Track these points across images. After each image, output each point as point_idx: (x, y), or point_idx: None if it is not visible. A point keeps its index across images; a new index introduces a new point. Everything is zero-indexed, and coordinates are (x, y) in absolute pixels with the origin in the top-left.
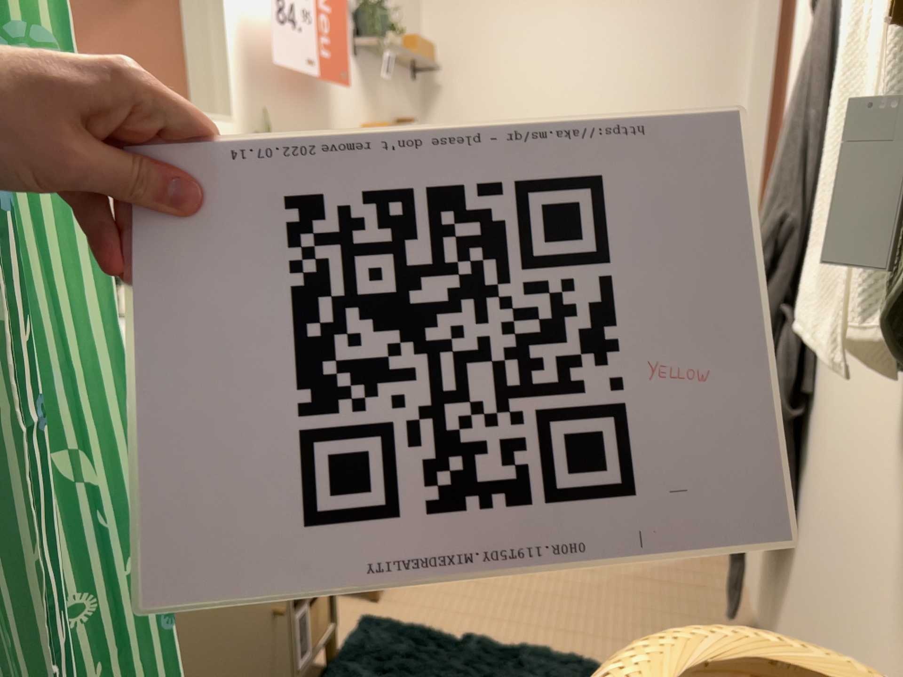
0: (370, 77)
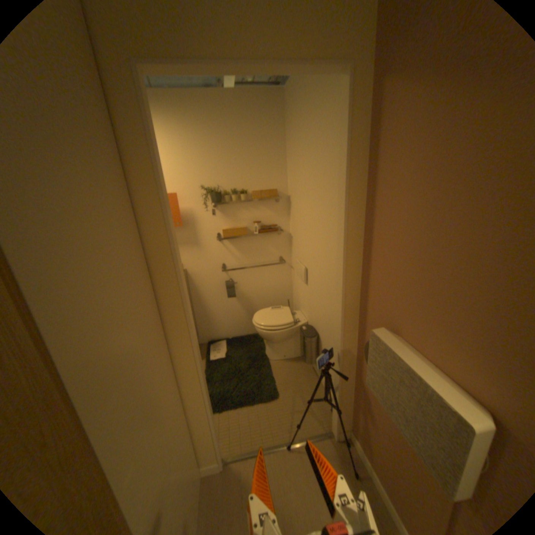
0: (227, 209)
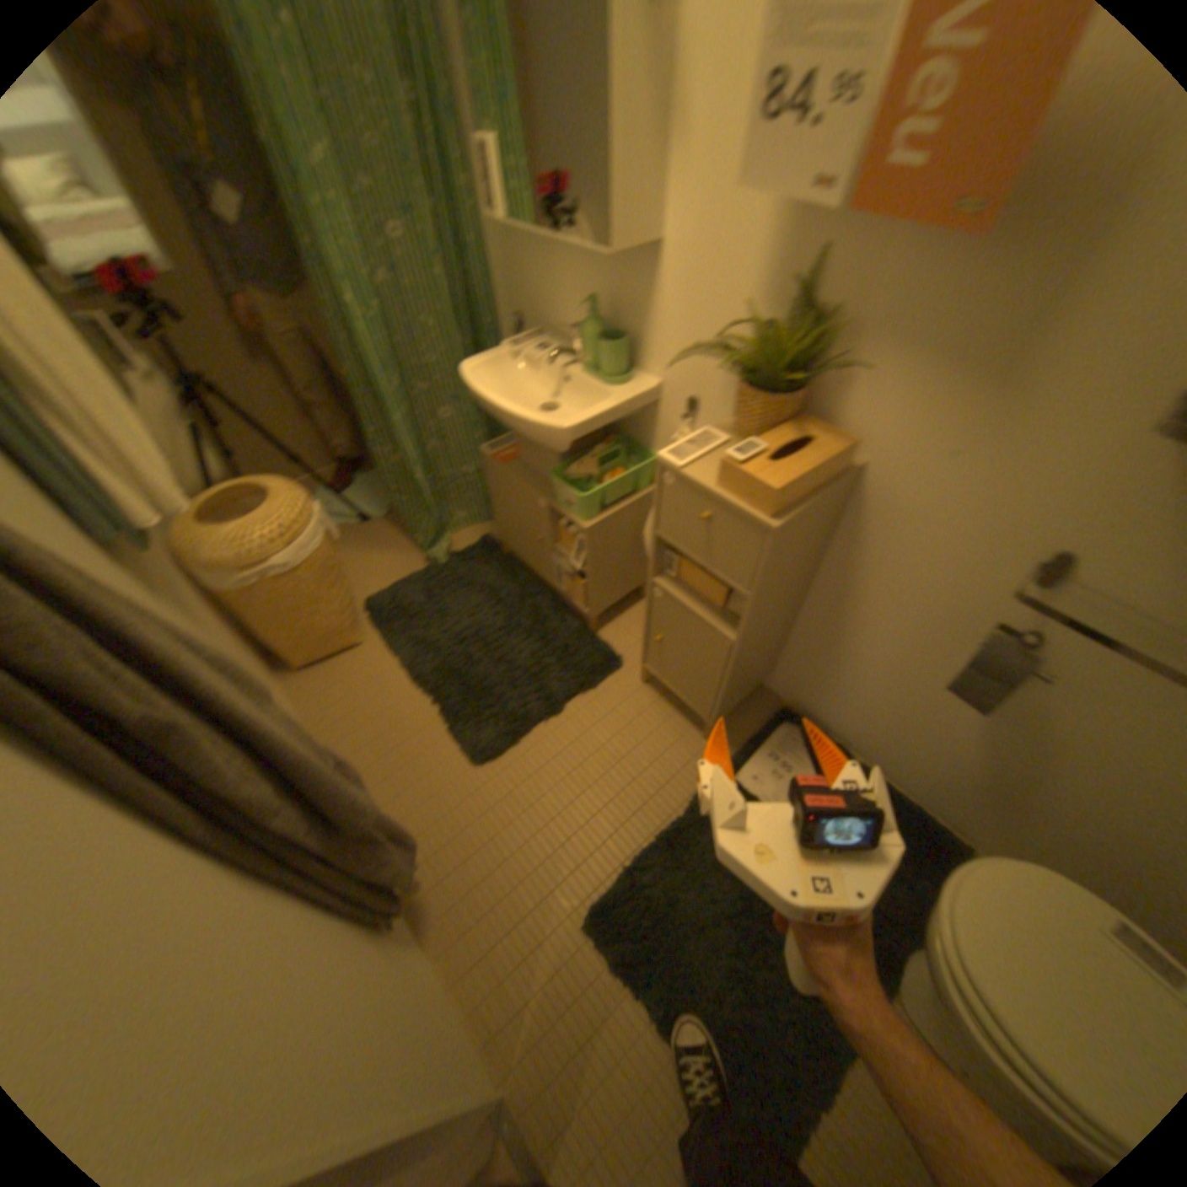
0: None
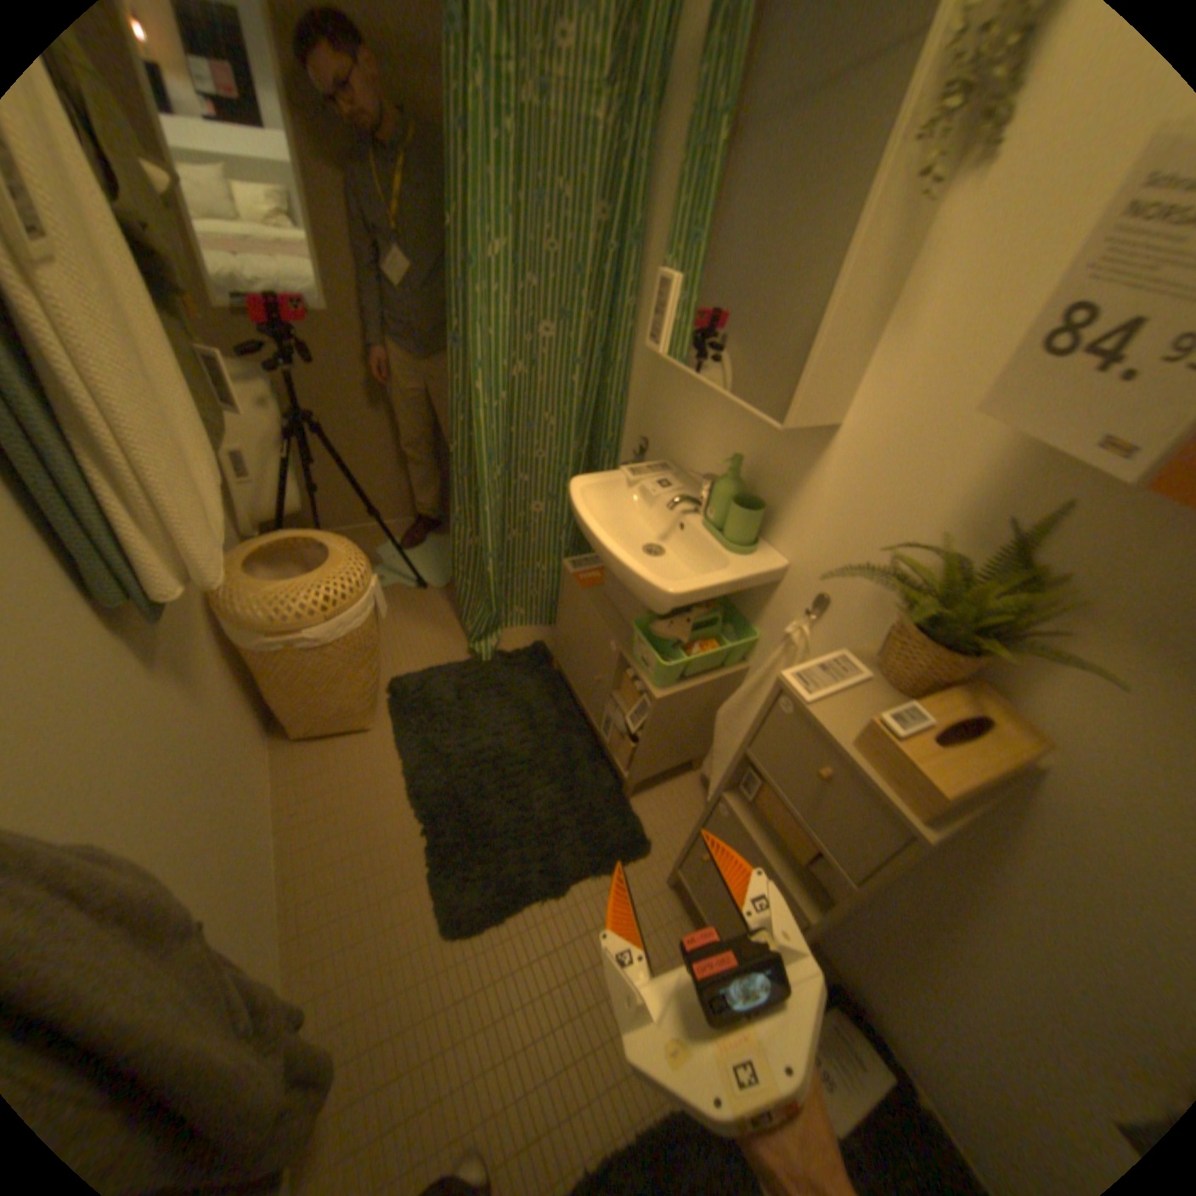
0: None
